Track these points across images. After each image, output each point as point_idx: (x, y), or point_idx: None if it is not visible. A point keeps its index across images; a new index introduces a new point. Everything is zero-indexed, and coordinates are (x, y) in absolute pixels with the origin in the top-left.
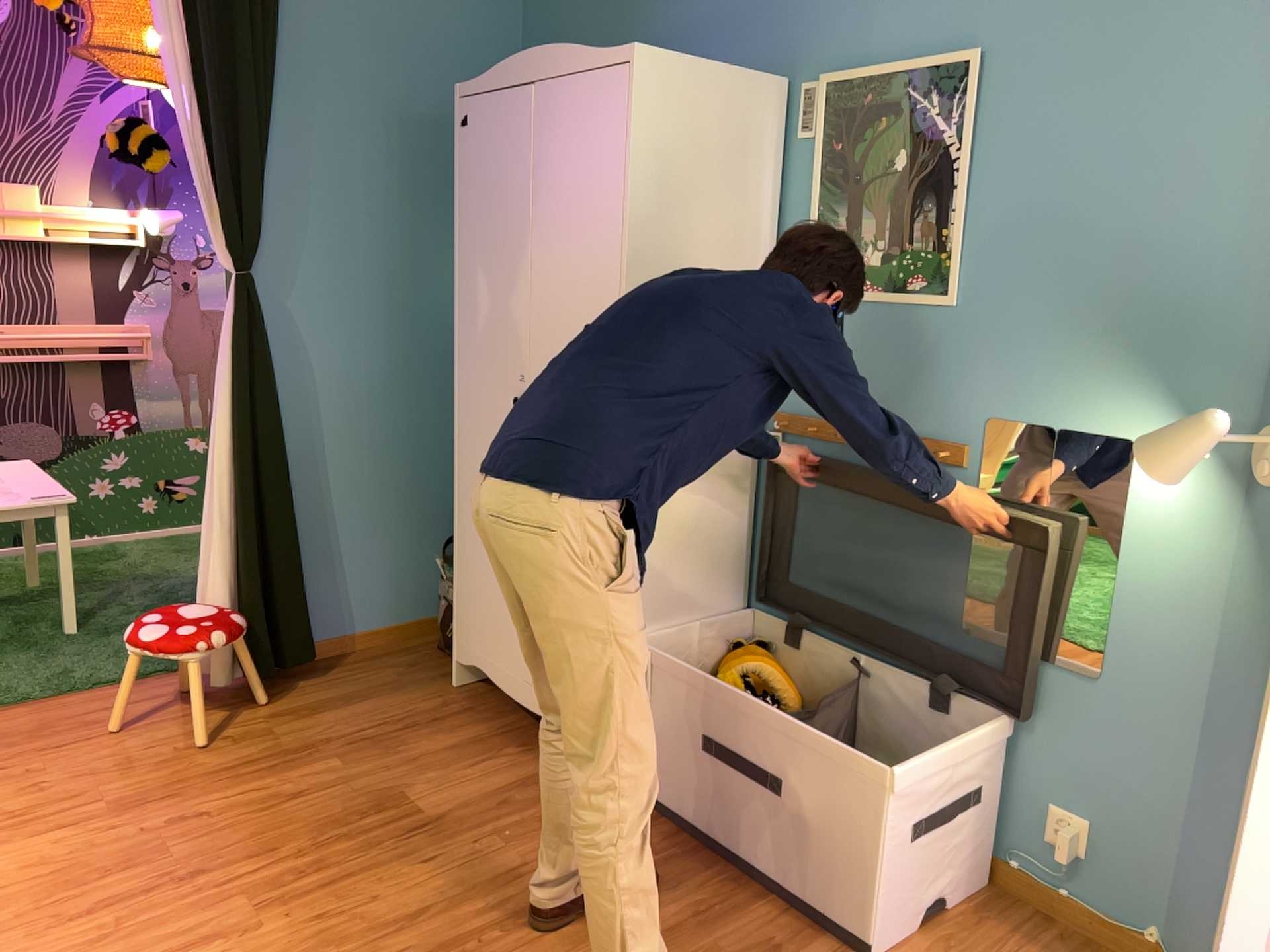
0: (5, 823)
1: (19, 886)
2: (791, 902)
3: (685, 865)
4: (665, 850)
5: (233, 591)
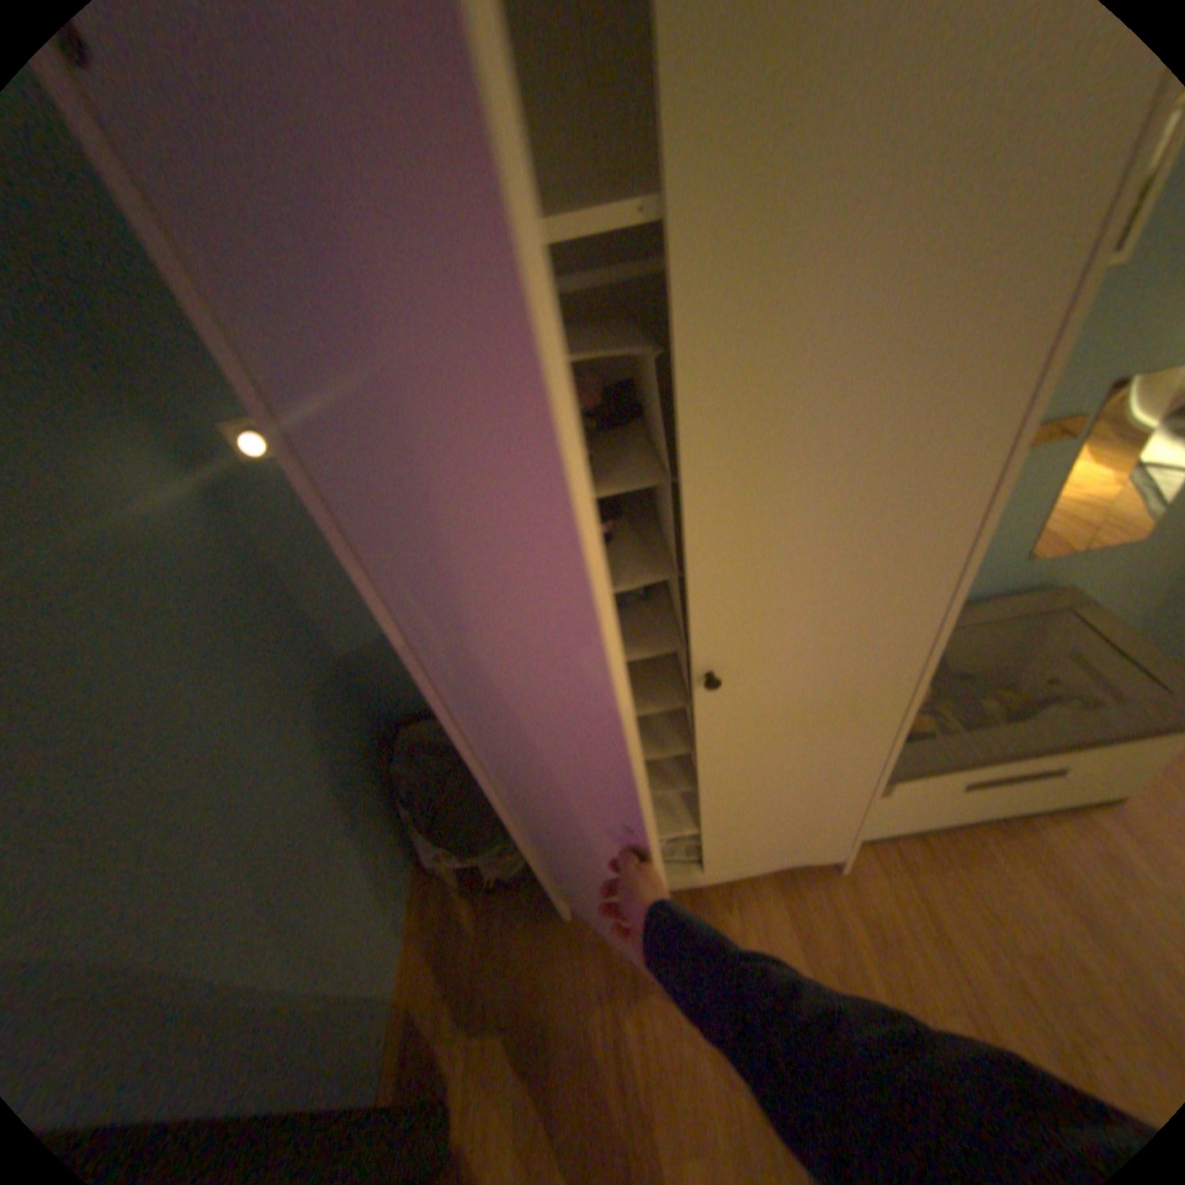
0: None
1: None
2: (1049, 813)
3: (975, 861)
4: (949, 864)
5: None
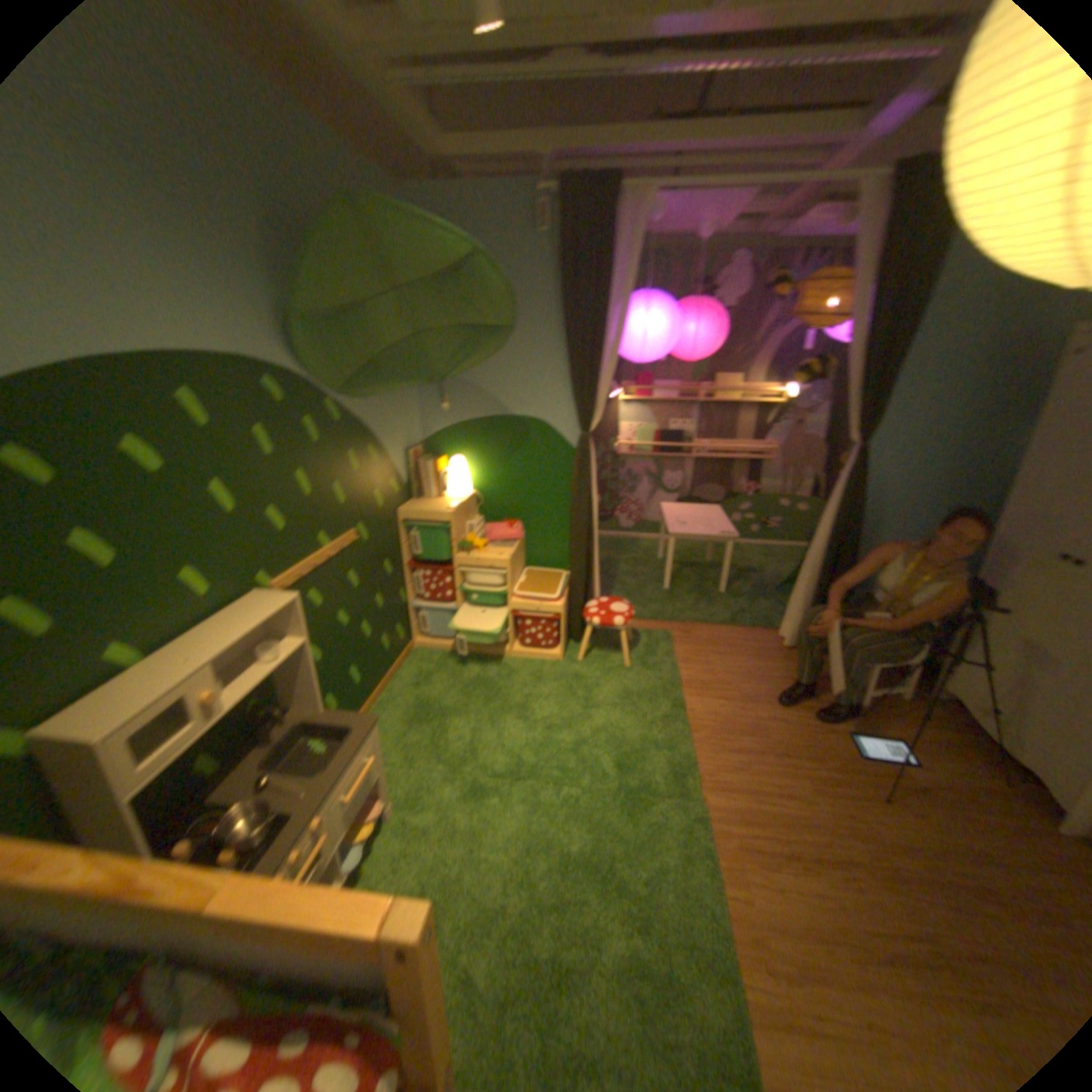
0: (699, 687)
1: (706, 722)
2: None
3: None
4: None
5: (808, 606)
